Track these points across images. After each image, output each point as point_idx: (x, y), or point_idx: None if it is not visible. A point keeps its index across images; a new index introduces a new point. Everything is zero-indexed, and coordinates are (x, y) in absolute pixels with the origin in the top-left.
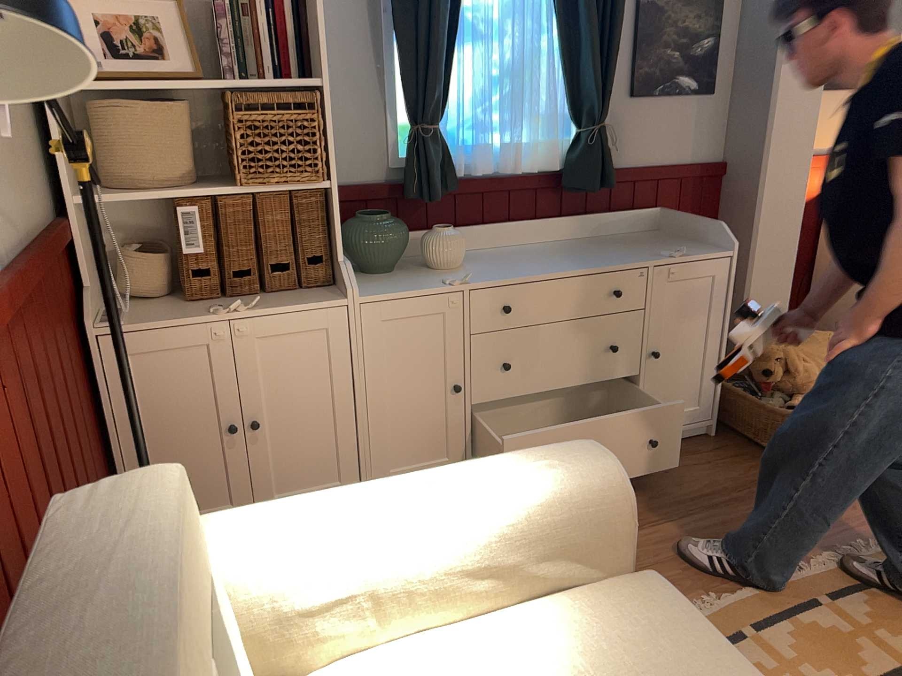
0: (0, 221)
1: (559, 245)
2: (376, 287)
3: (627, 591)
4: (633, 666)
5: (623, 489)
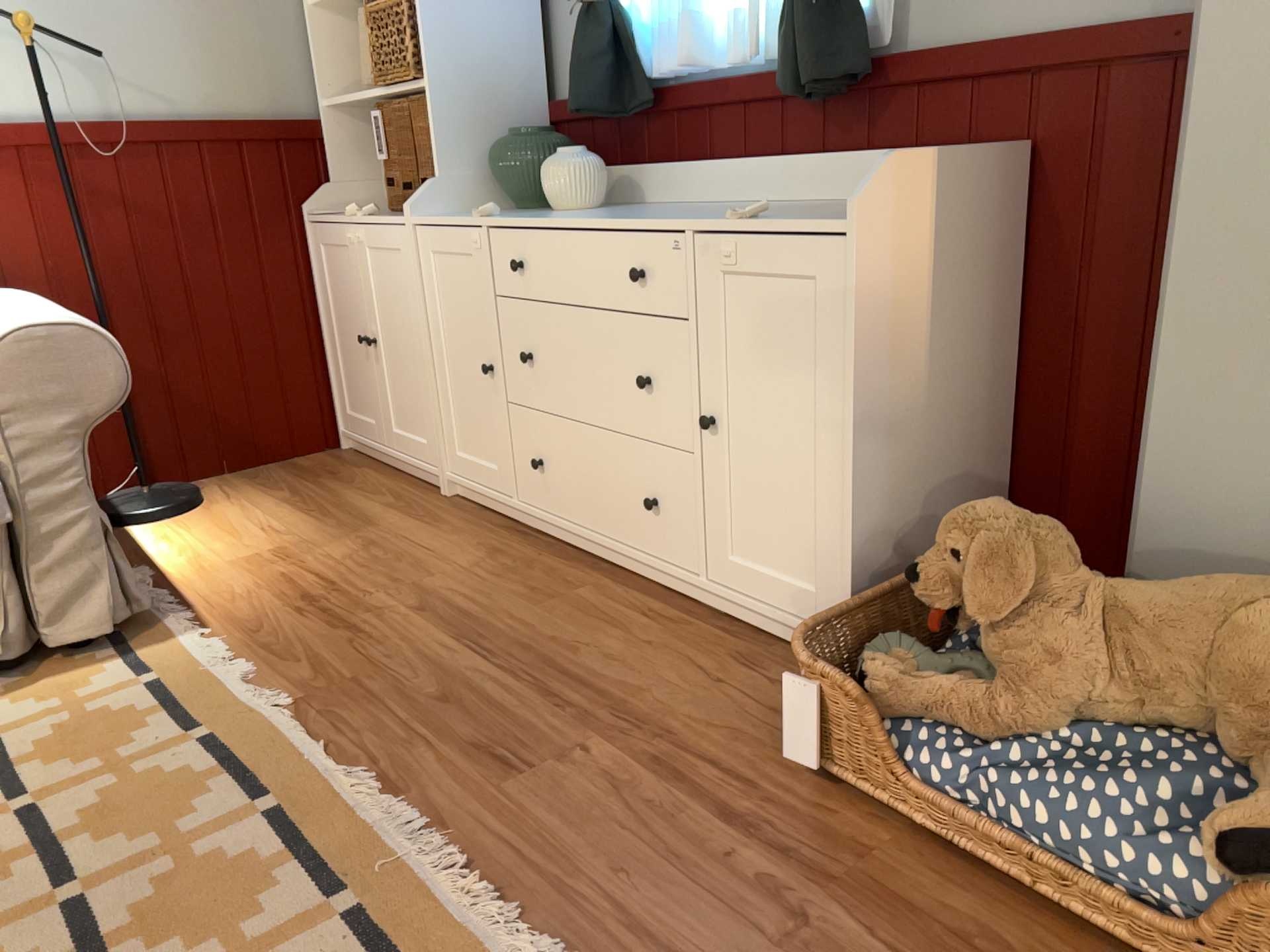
0: (138, 99)
1: (770, 205)
2: (459, 216)
3: None
4: None
5: (2, 352)
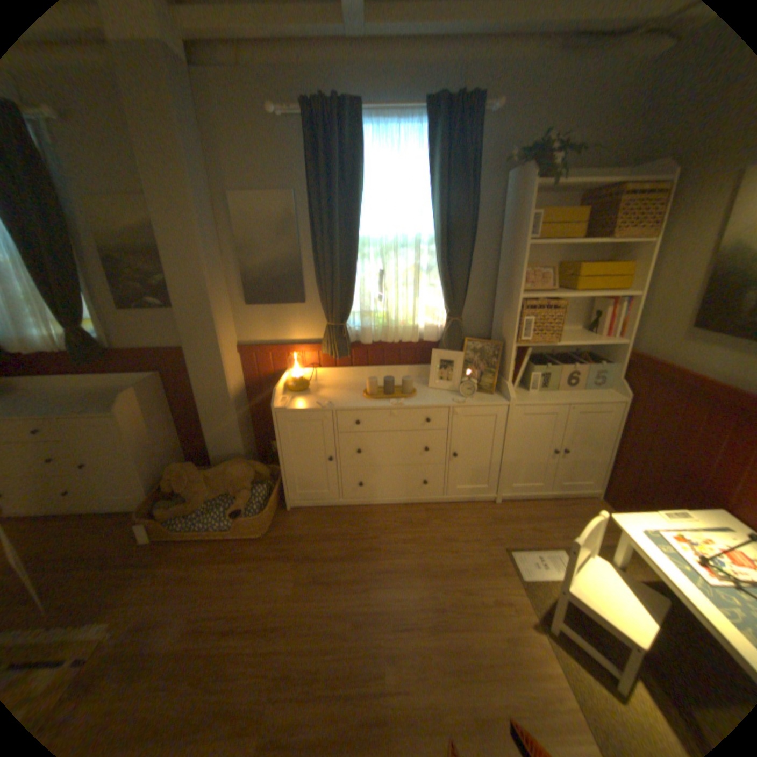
0: None
1: (79, 391)
2: None
3: None
4: None
5: None
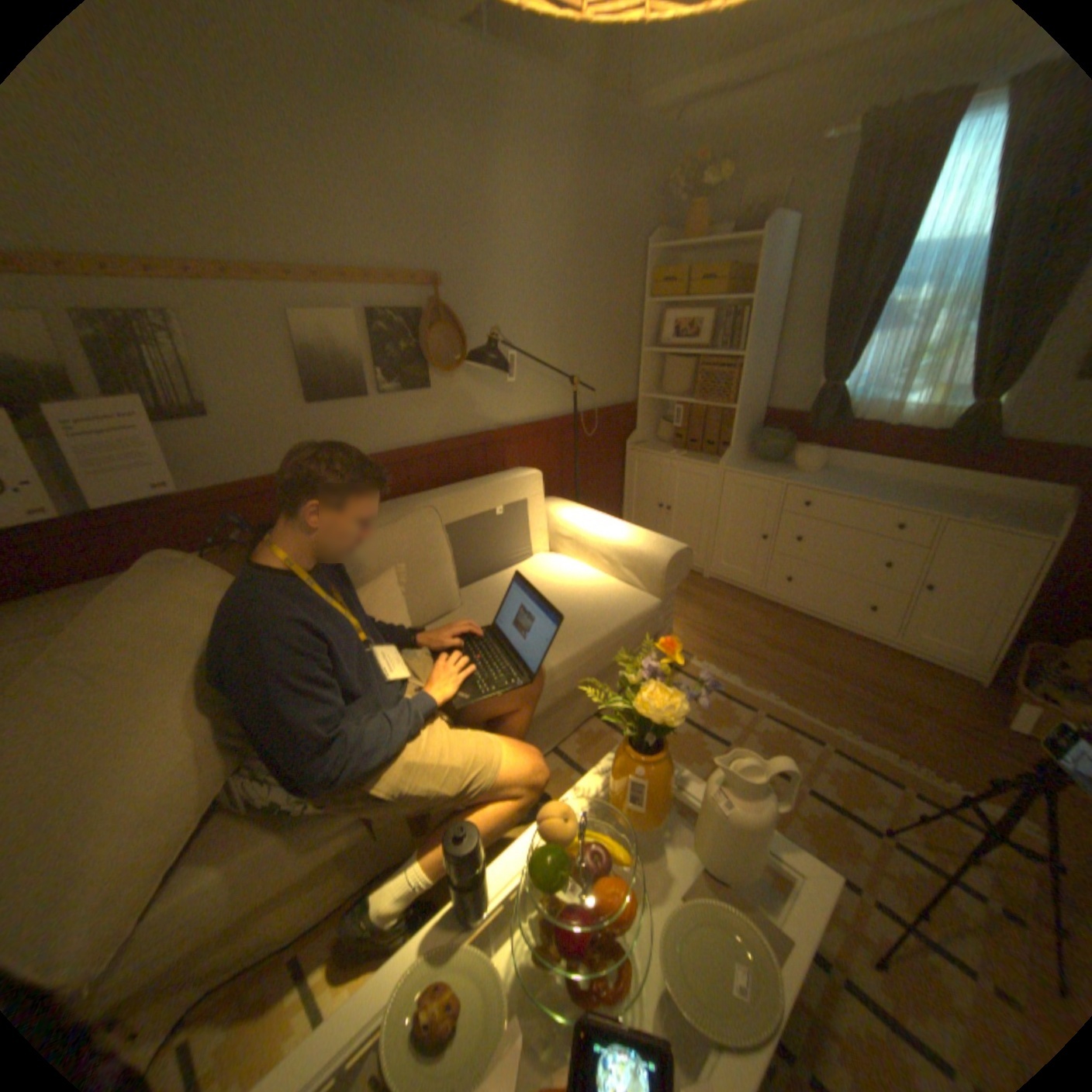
0: (582, 400)
1: (923, 486)
2: (745, 467)
3: (642, 595)
4: (603, 599)
5: (668, 563)
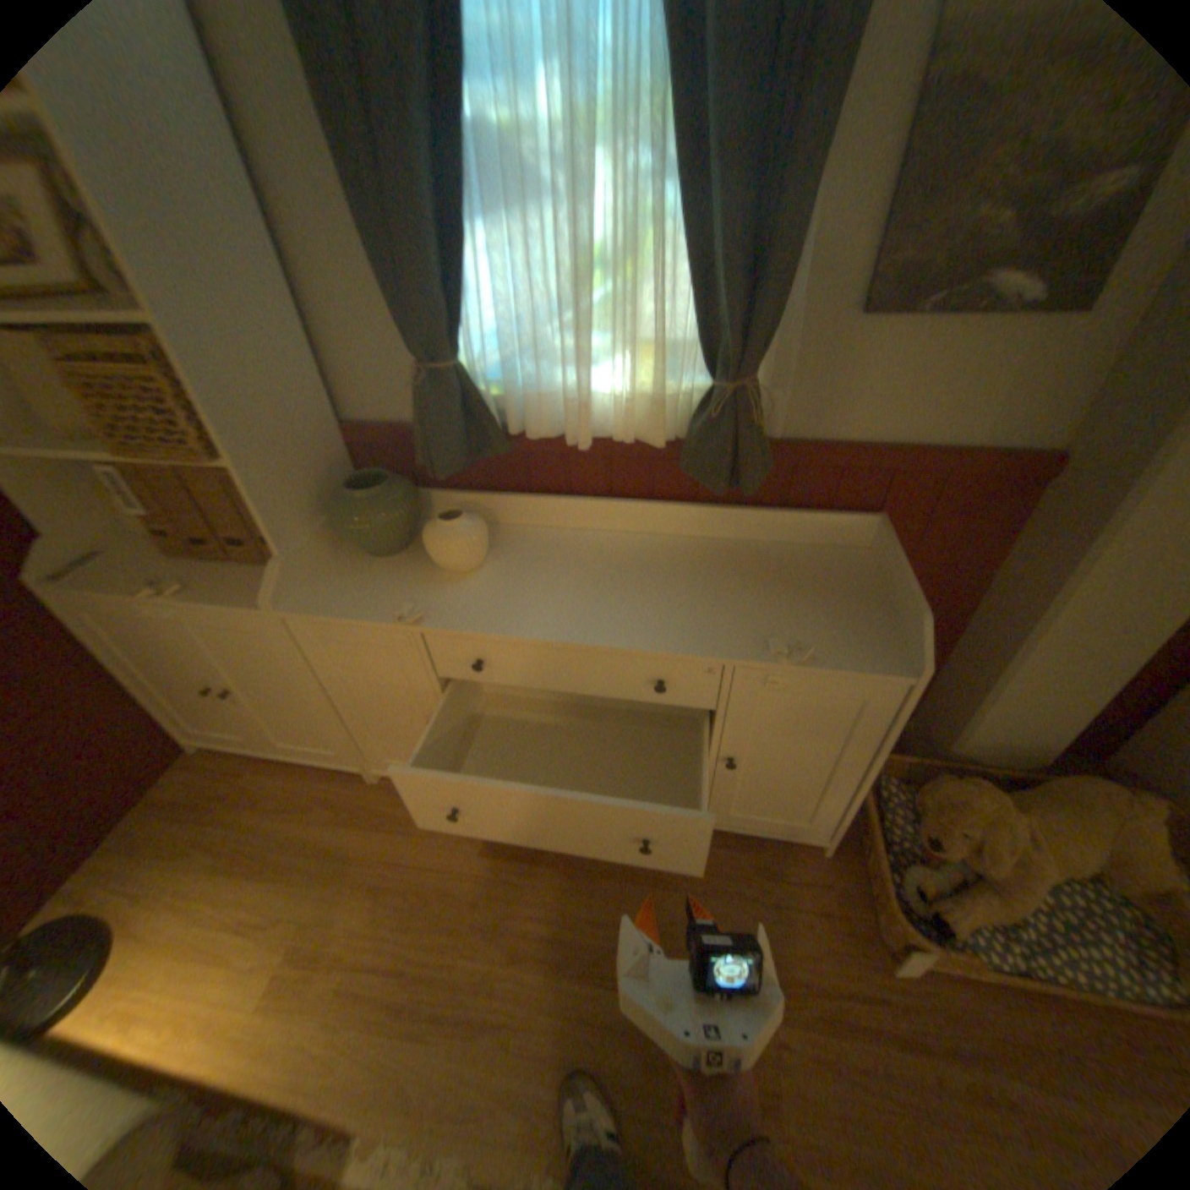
0: None
1: (668, 545)
2: (333, 587)
3: None
4: None
5: None
